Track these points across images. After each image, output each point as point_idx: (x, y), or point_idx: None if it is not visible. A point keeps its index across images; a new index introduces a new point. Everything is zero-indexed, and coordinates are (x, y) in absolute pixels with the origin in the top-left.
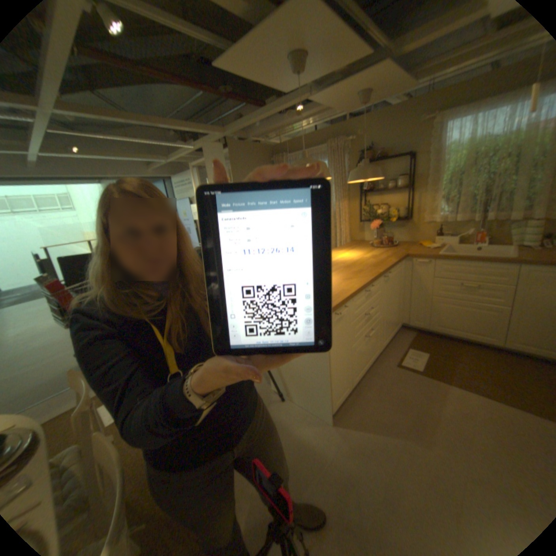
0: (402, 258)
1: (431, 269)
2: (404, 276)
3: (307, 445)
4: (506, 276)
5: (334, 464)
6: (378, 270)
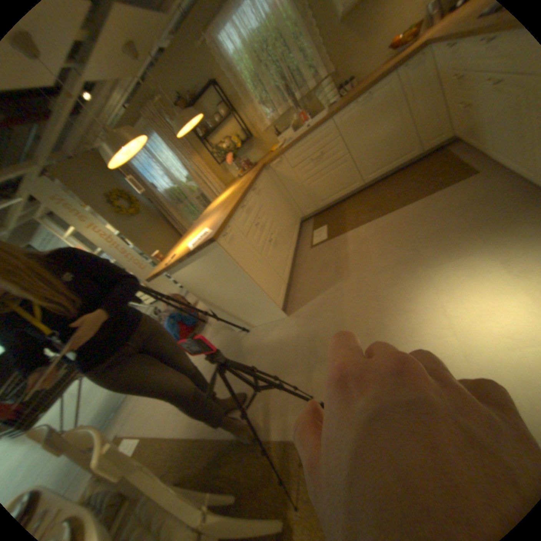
0: (261, 168)
1: (287, 163)
2: (276, 182)
3: (278, 341)
4: (331, 131)
5: (300, 335)
6: (245, 187)
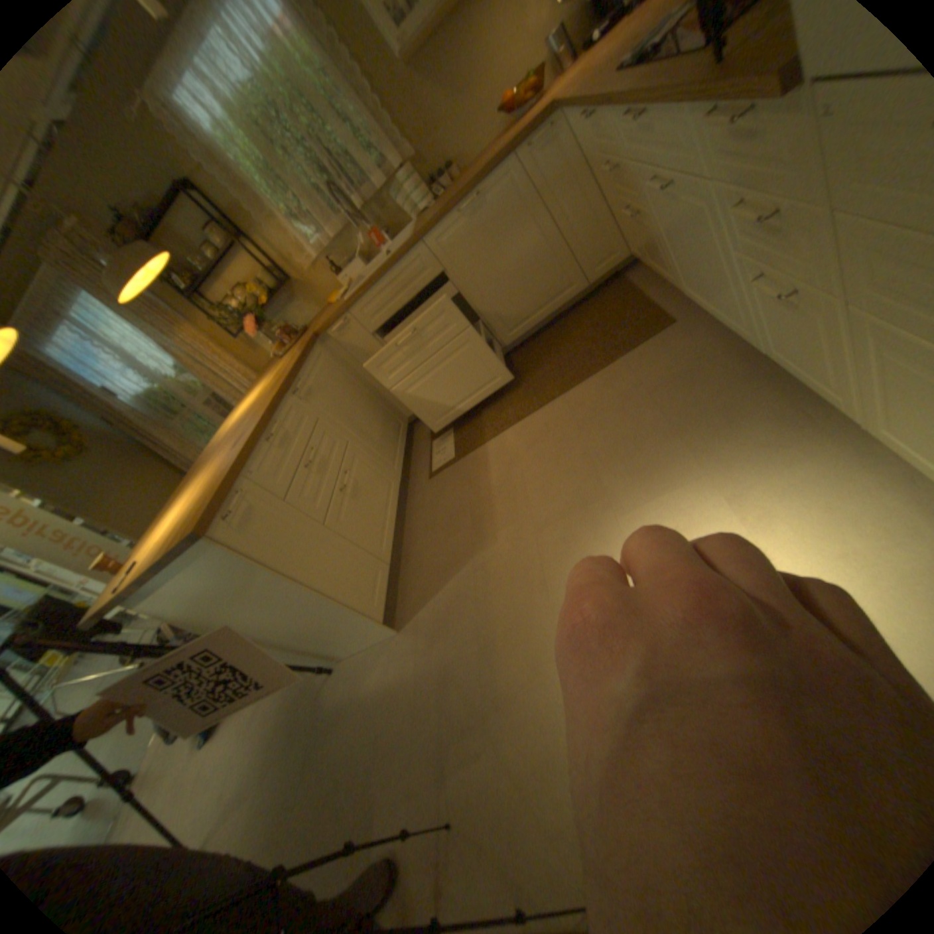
0: (309, 344)
1: (360, 327)
2: (346, 362)
3: (383, 690)
4: (427, 265)
5: (419, 676)
6: (275, 392)
